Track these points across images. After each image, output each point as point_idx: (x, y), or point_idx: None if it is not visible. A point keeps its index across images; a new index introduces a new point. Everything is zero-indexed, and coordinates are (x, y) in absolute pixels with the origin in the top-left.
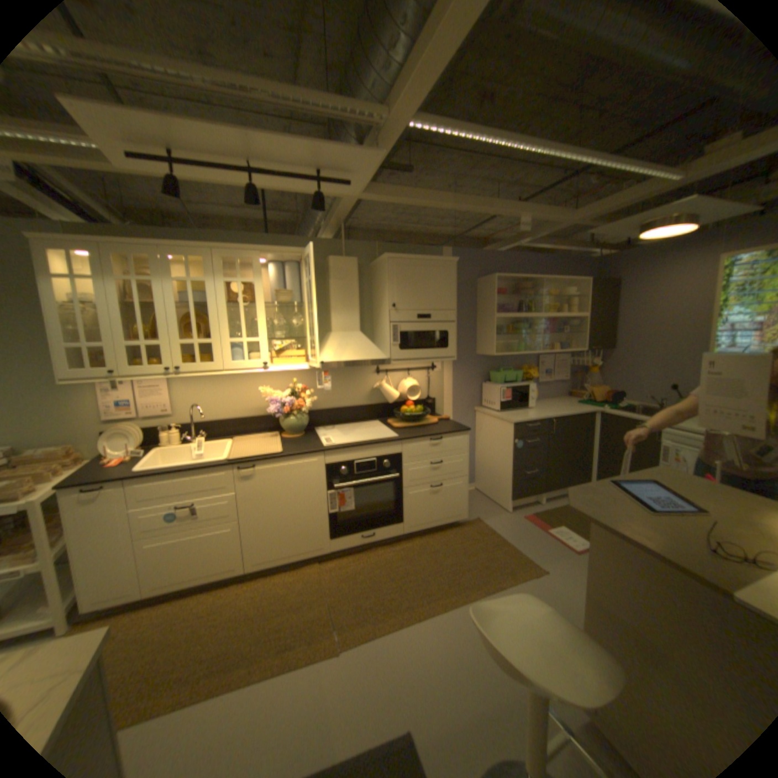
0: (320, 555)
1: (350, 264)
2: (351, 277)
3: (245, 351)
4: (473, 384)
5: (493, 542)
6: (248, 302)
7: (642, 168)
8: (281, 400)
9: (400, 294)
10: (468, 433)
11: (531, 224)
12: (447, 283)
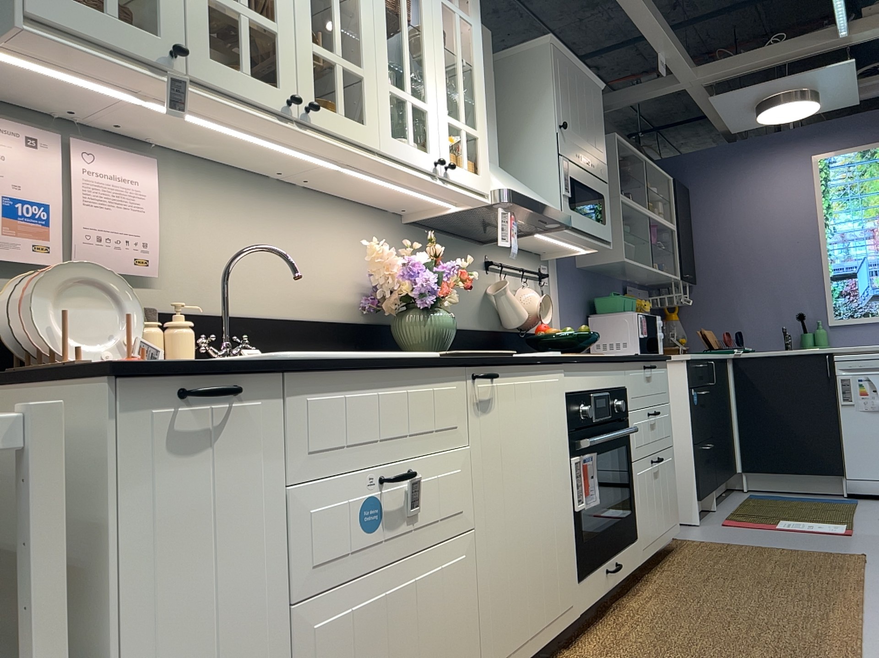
0: (570, 624)
1: (487, 40)
2: (488, 63)
3: (408, 122)
4: (579, 318)
5: (746, 550)
6: (391, 27)
7: (843, 5)
8: (408, 274)
9: (566, 111)
10: (668, 365)
11: (666, 68)
12: (599, 118)
